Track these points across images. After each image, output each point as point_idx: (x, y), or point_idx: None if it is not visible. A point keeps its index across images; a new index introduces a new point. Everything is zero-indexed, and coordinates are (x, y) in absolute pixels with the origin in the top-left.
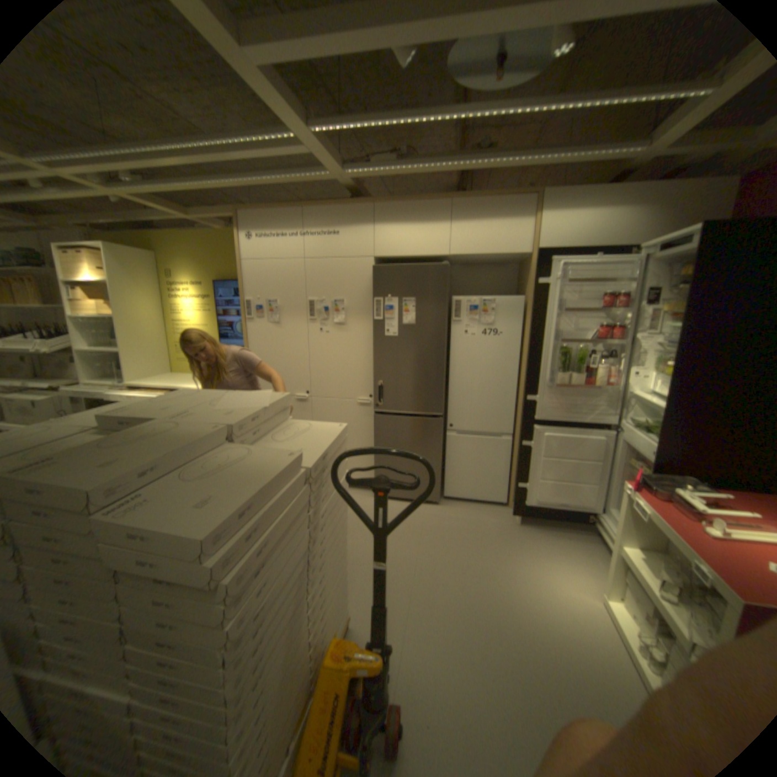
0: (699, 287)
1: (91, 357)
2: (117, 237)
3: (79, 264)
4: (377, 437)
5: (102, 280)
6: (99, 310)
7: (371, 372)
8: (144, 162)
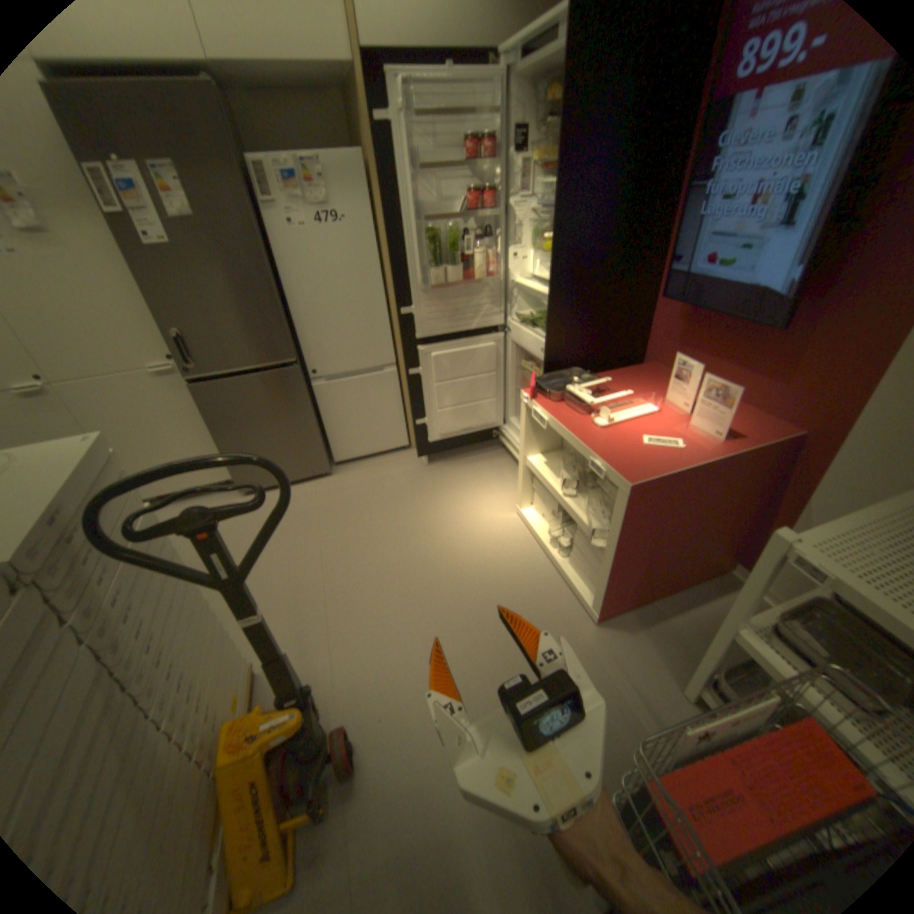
0: (569, 116)
1: None
2: None
3: None
4: (208, 416)
5: None
6: None
7: (149, 316)
8: None
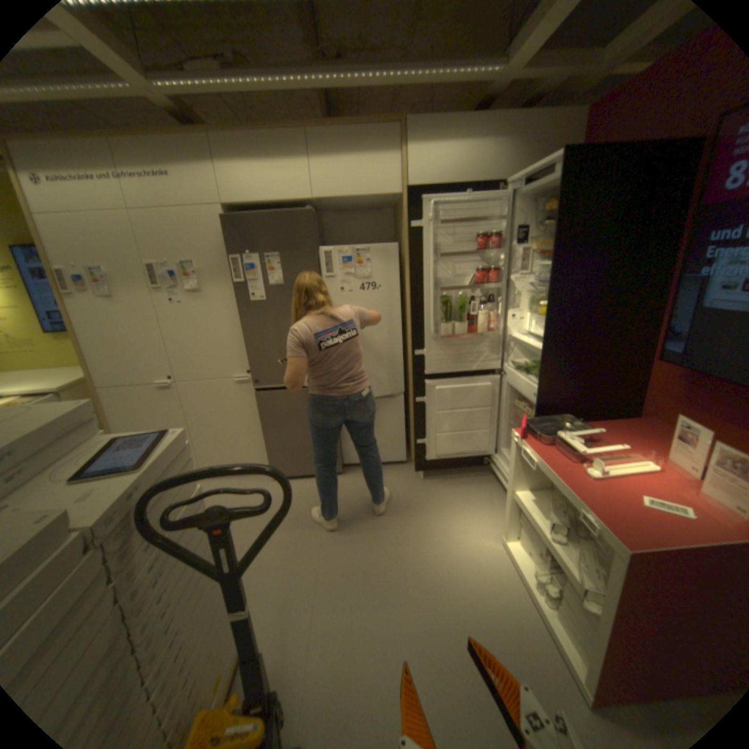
0: (564, 220)
1: None
2: None
3: None
4: (263, 416)
5: None
6: None
7: (243, 344)
8: None
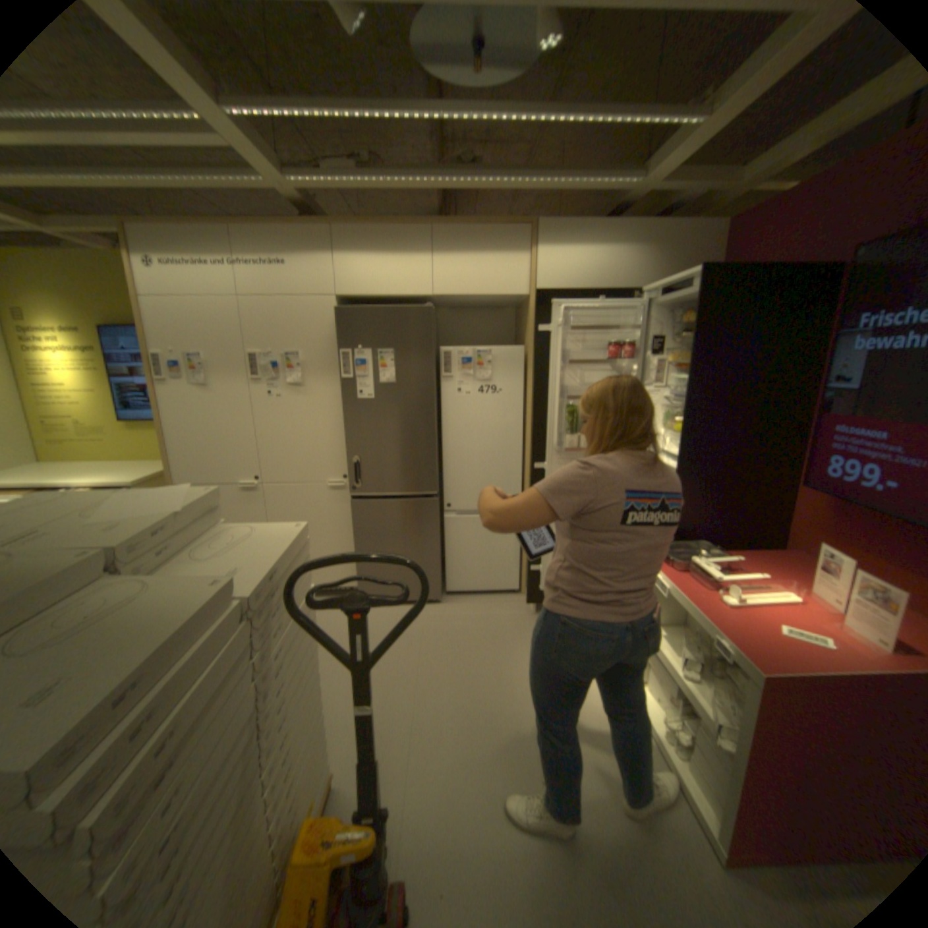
0: (702, 335)
1: None
2: None
3: None
4: (357, 527)
5: None
6: None
7: (343, 445)
8: None
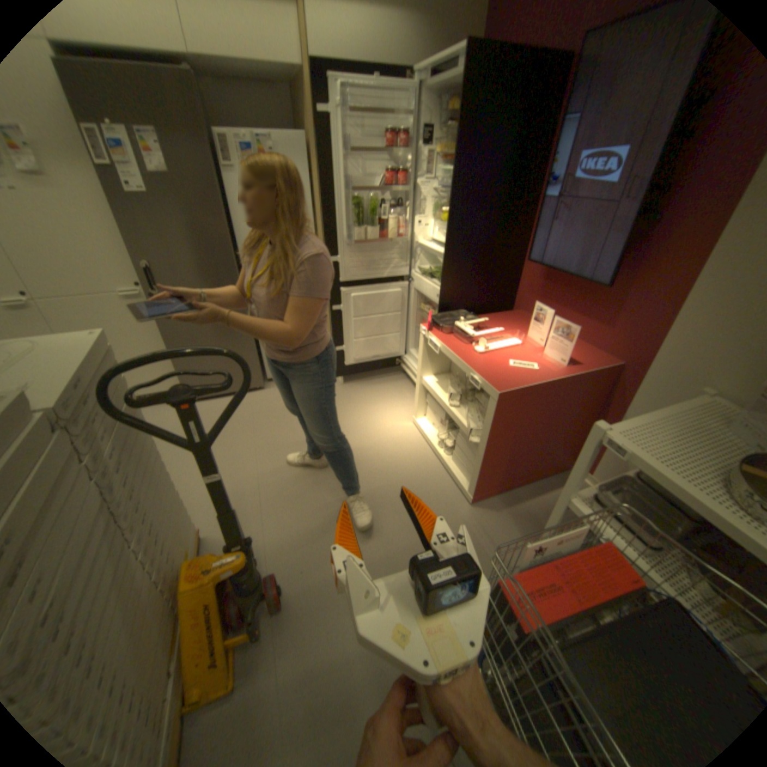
0: (465, 122)
1: None
2: None
3: None
4: (166, 334)
5: None
6: None
7: (124, 249)
8: None
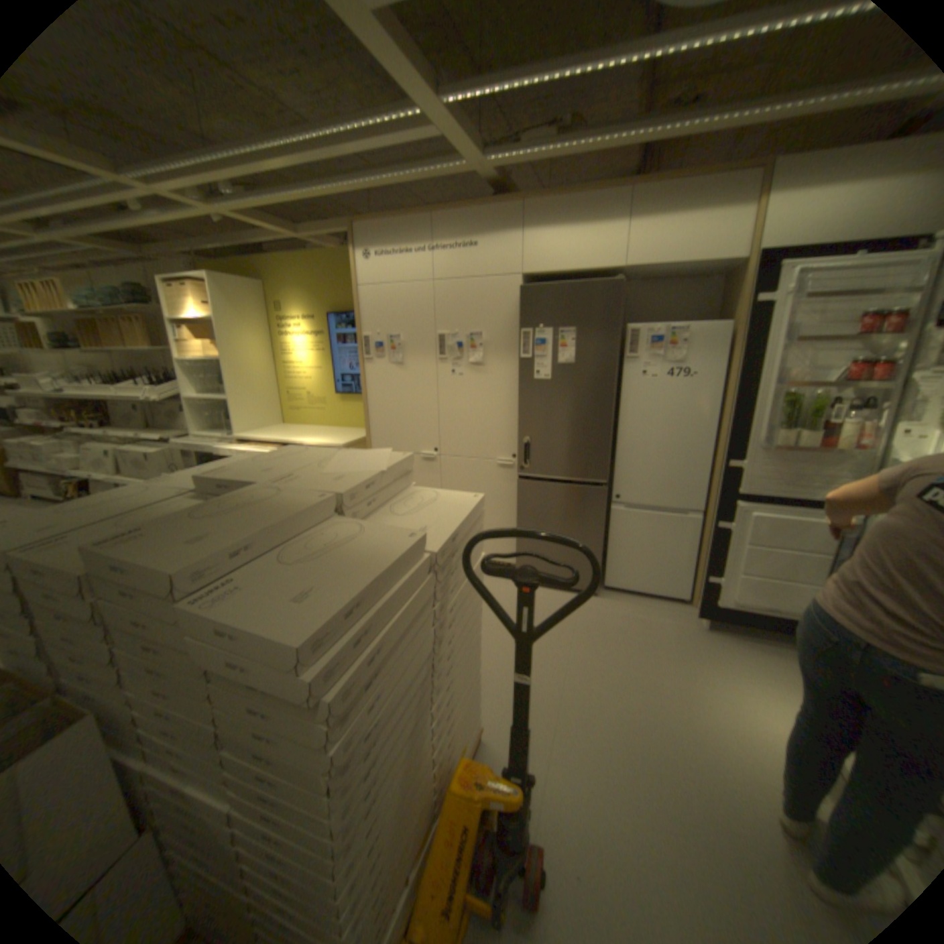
0: None
1: (199, 406)
2: (222, 265)
3: (182, 300)
4: (520, 507)
5: (206, 316)
6: (205, 352)
7: (514, 425)
8: (243, 167)
